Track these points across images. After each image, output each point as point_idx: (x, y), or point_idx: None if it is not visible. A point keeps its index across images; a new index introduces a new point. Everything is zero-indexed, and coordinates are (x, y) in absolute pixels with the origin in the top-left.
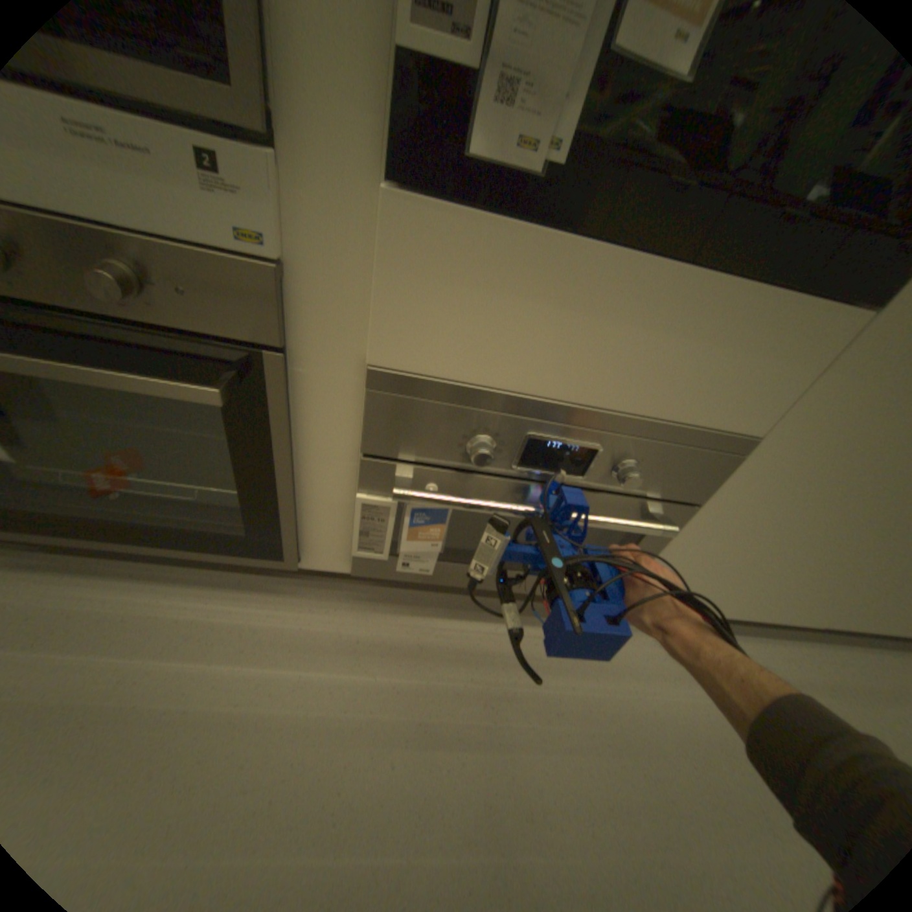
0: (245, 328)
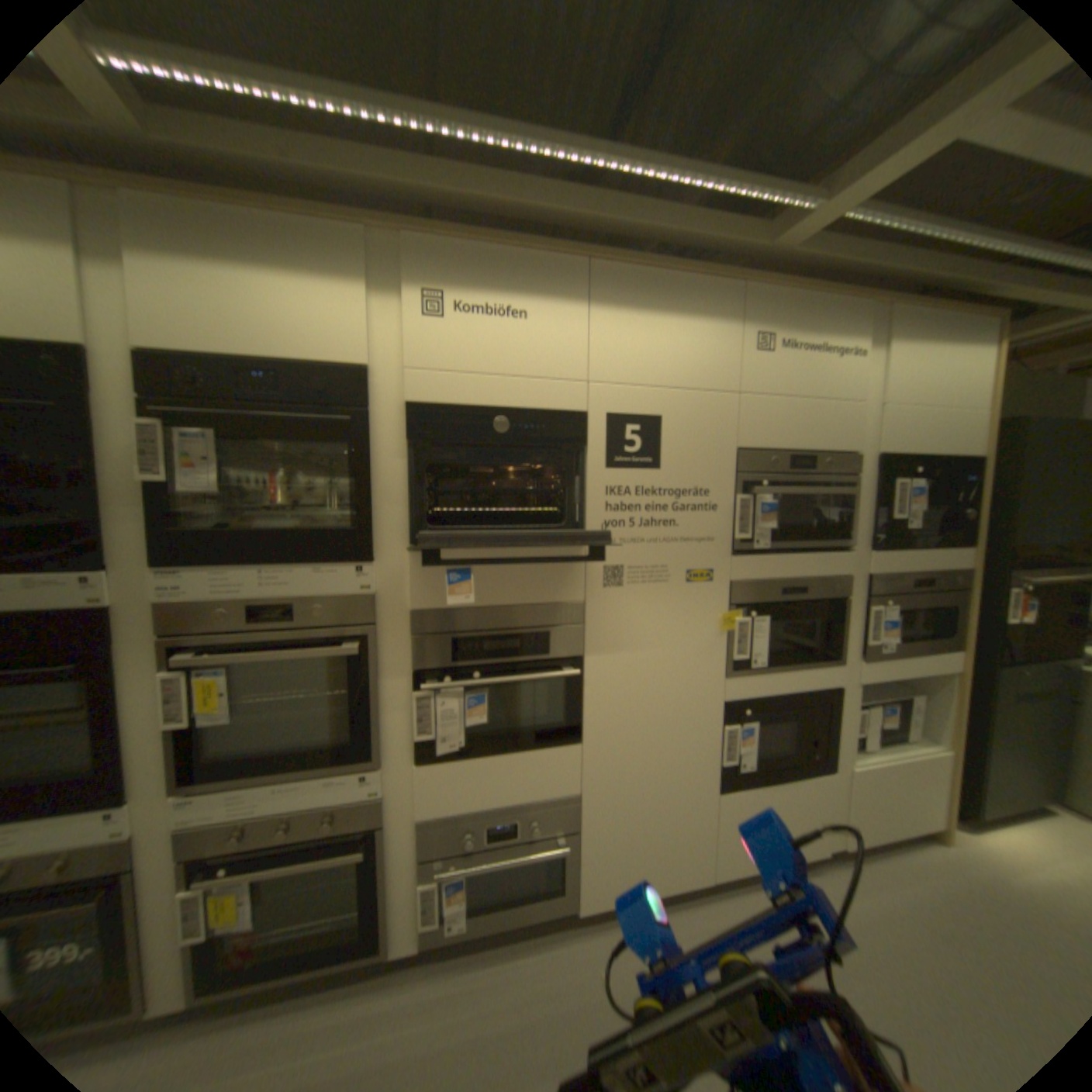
0: (368, 826)
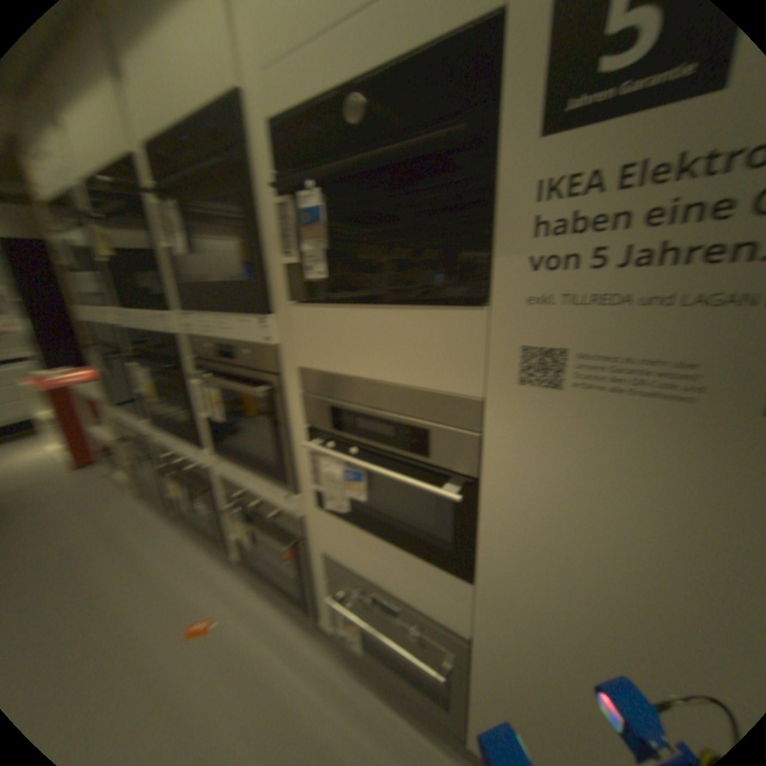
0: (298, 530)
